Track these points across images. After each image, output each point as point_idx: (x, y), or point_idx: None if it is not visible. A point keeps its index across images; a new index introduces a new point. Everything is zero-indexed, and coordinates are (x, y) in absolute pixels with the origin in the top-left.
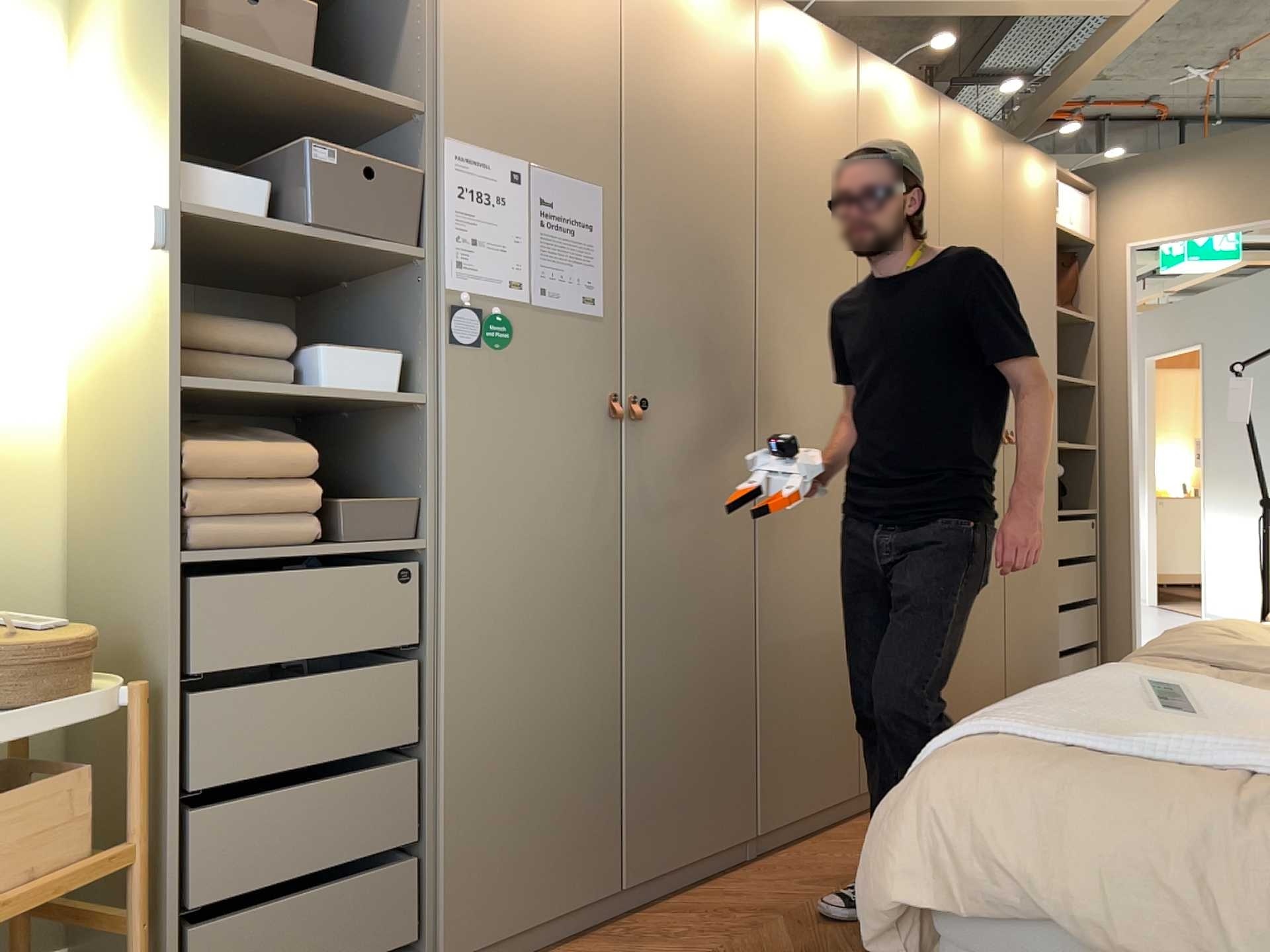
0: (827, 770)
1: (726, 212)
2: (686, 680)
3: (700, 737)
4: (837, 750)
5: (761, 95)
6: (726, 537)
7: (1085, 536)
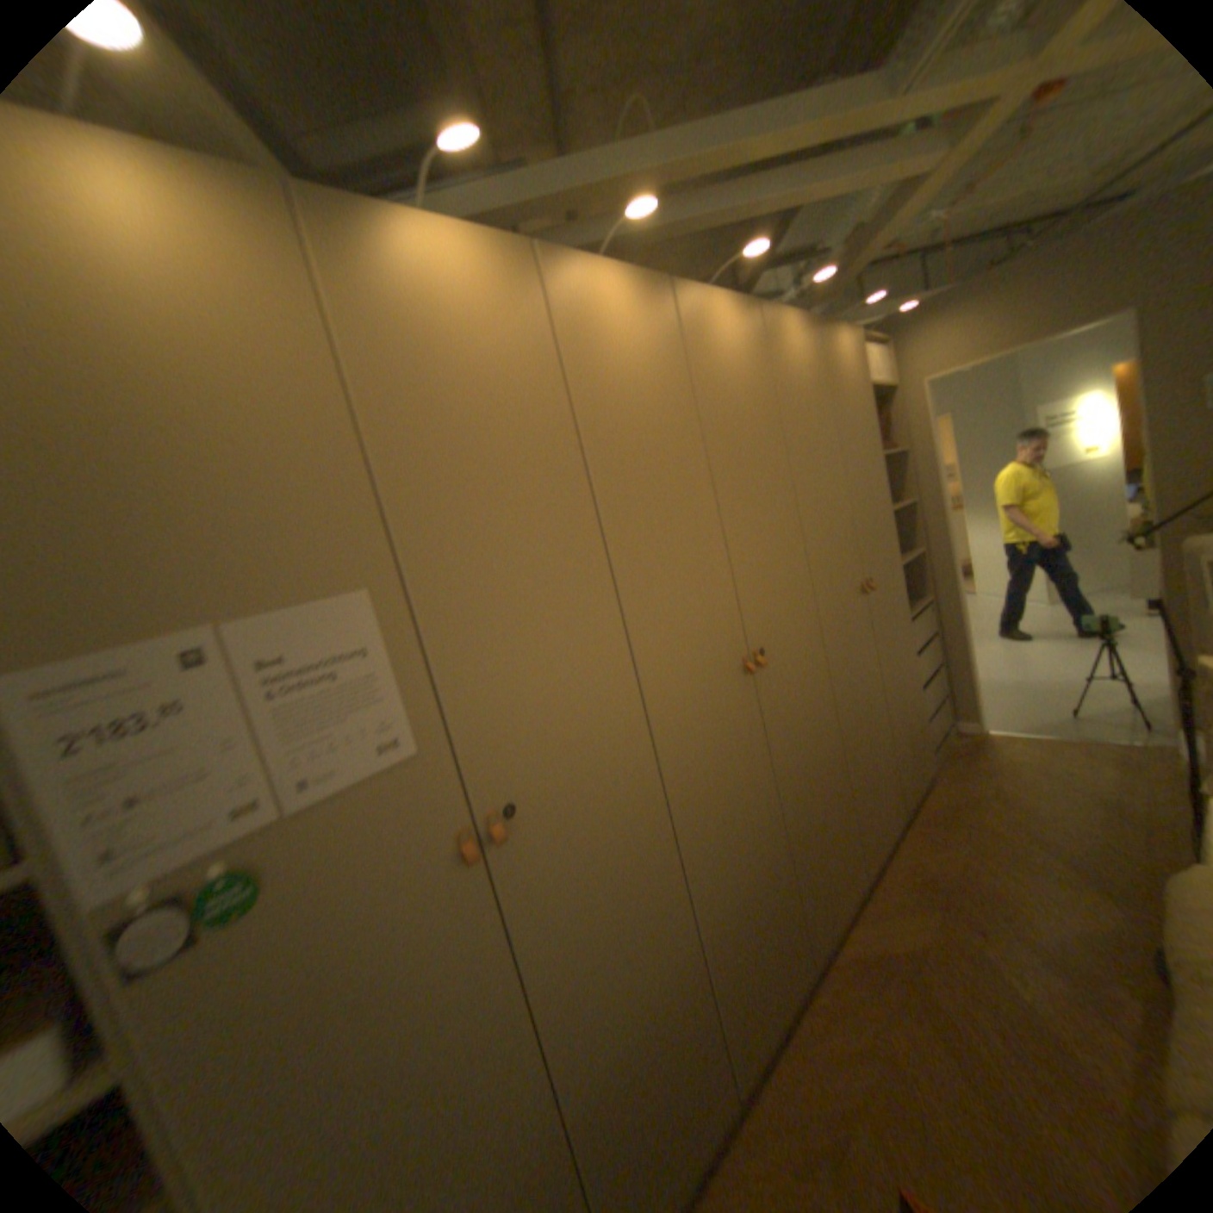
0: (786, 984)
1: (559, 531)
2: (637, 1043)
3: (664, 1079)
4: (791, 960)
5: (571, 374)
6: (645, 871)
7: (929, 626)
